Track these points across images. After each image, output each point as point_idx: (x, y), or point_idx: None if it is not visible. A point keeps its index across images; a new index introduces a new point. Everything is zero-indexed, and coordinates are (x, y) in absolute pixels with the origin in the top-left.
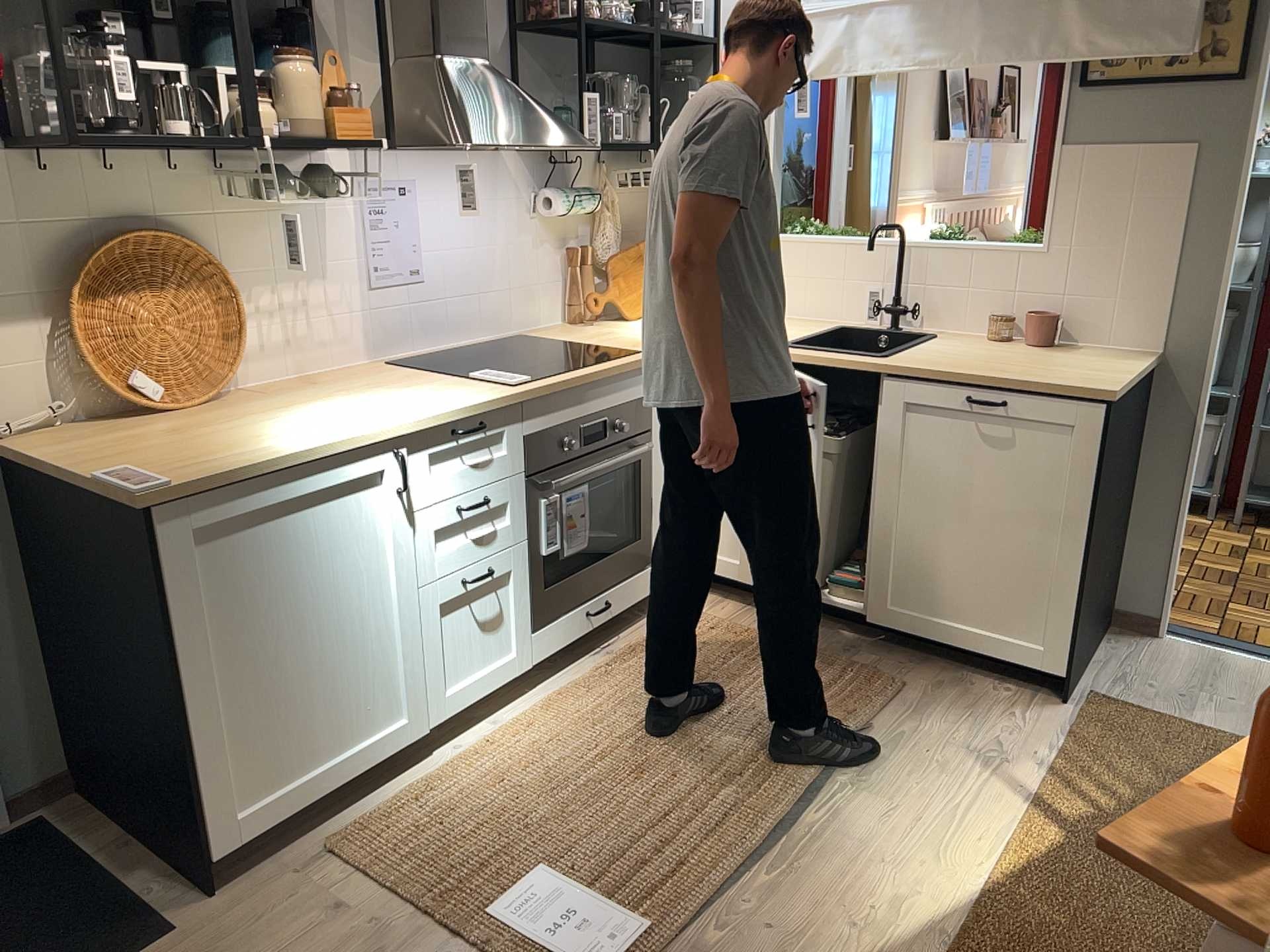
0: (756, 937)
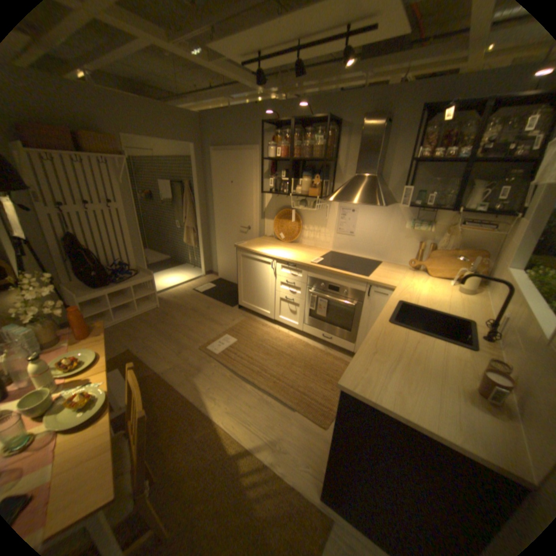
0: (211, 371)
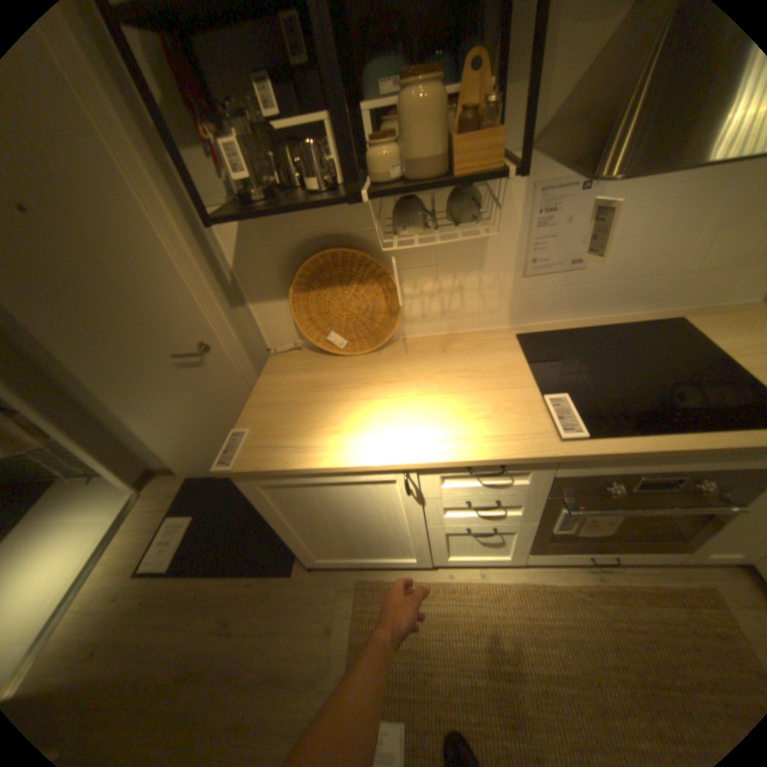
0: None
